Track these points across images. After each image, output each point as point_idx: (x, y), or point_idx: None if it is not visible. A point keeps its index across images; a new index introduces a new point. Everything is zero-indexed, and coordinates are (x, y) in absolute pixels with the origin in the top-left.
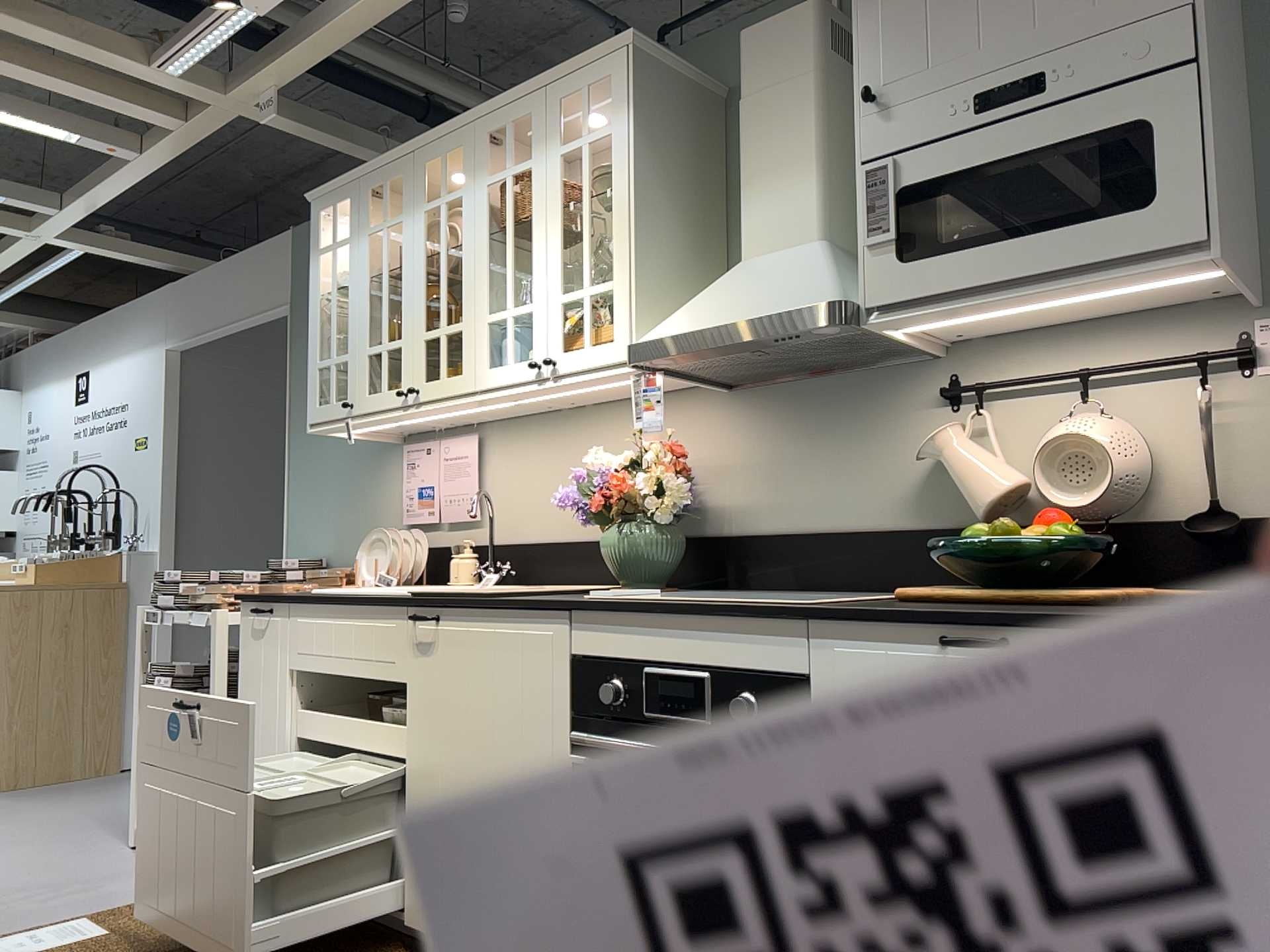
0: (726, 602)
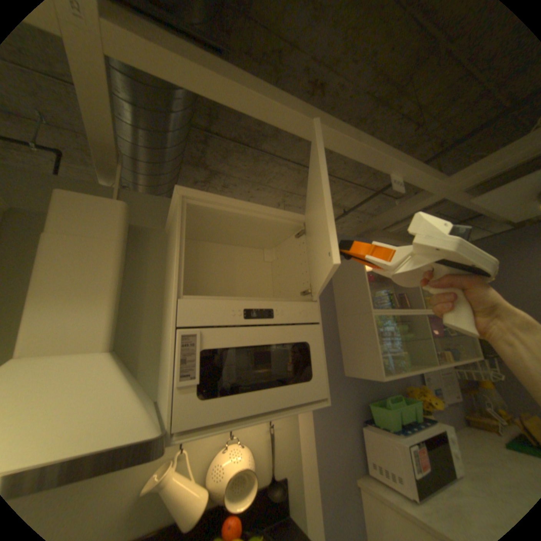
0: None
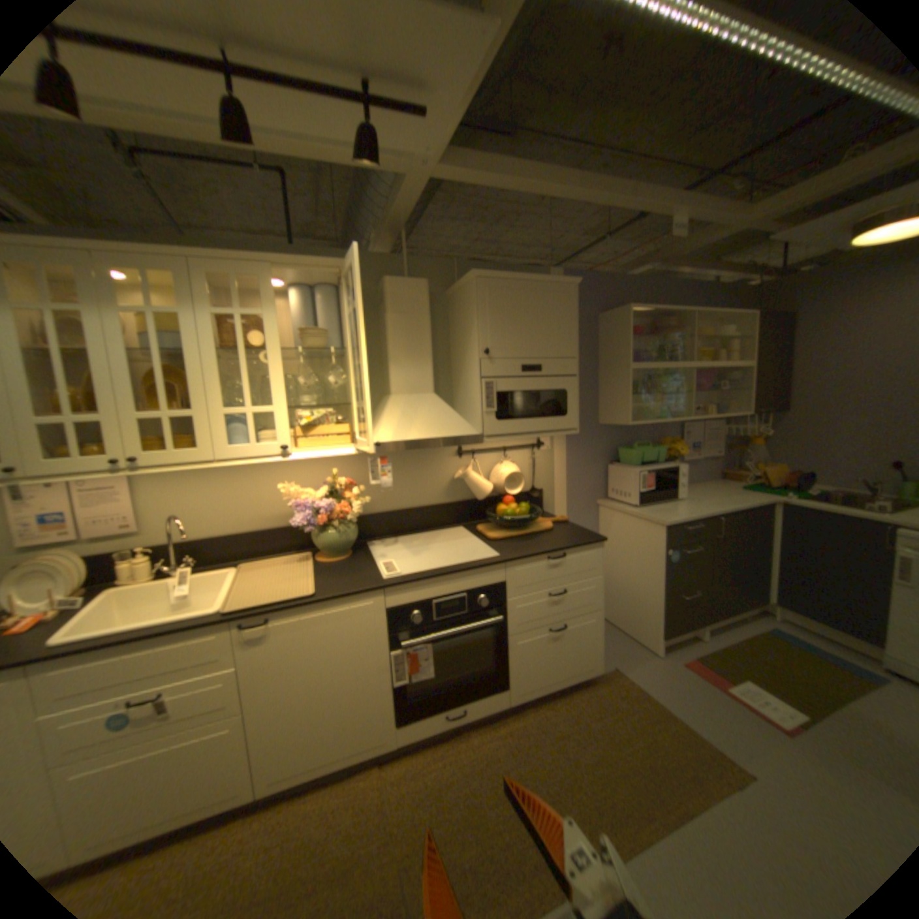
0: (461, 562)
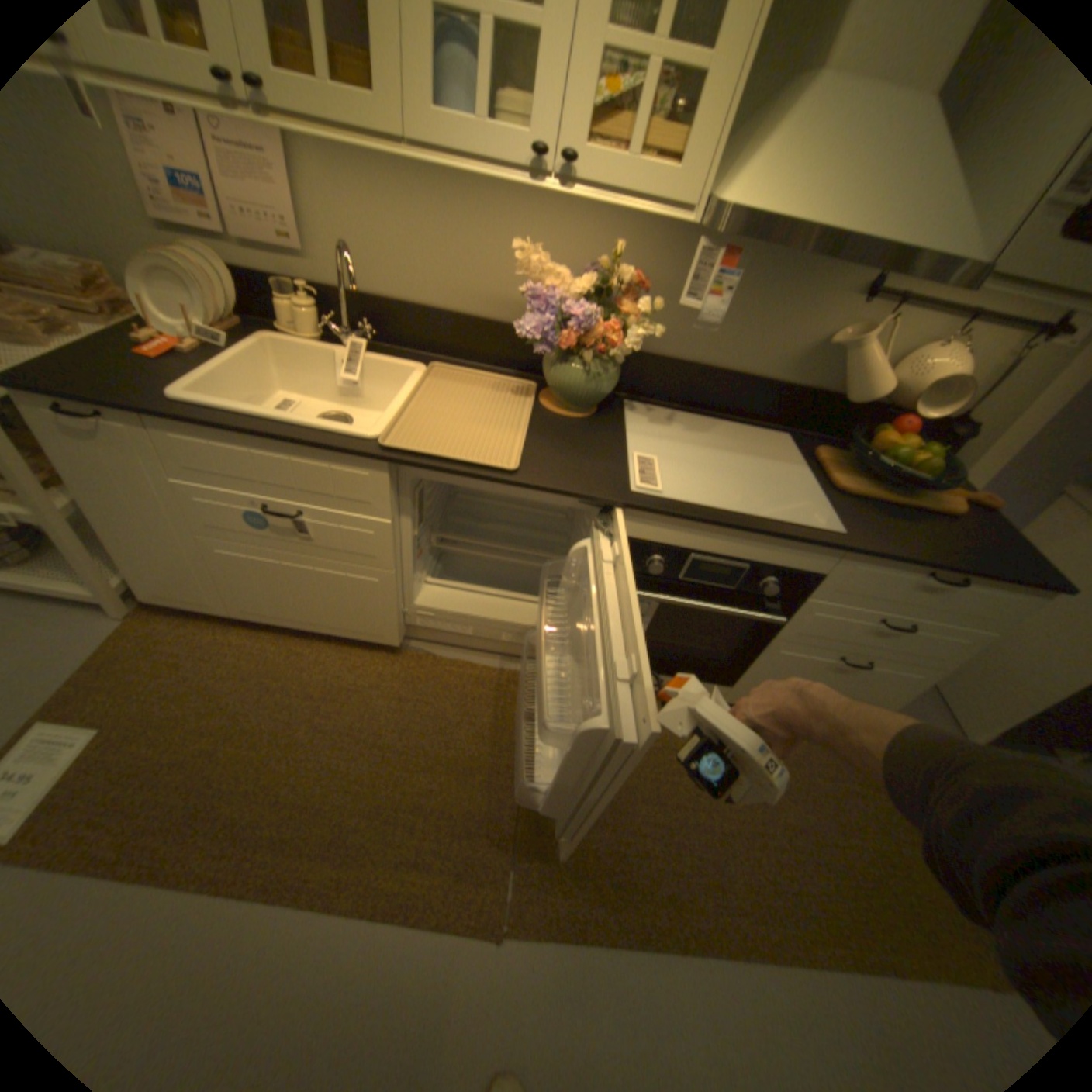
0: (772, 517)
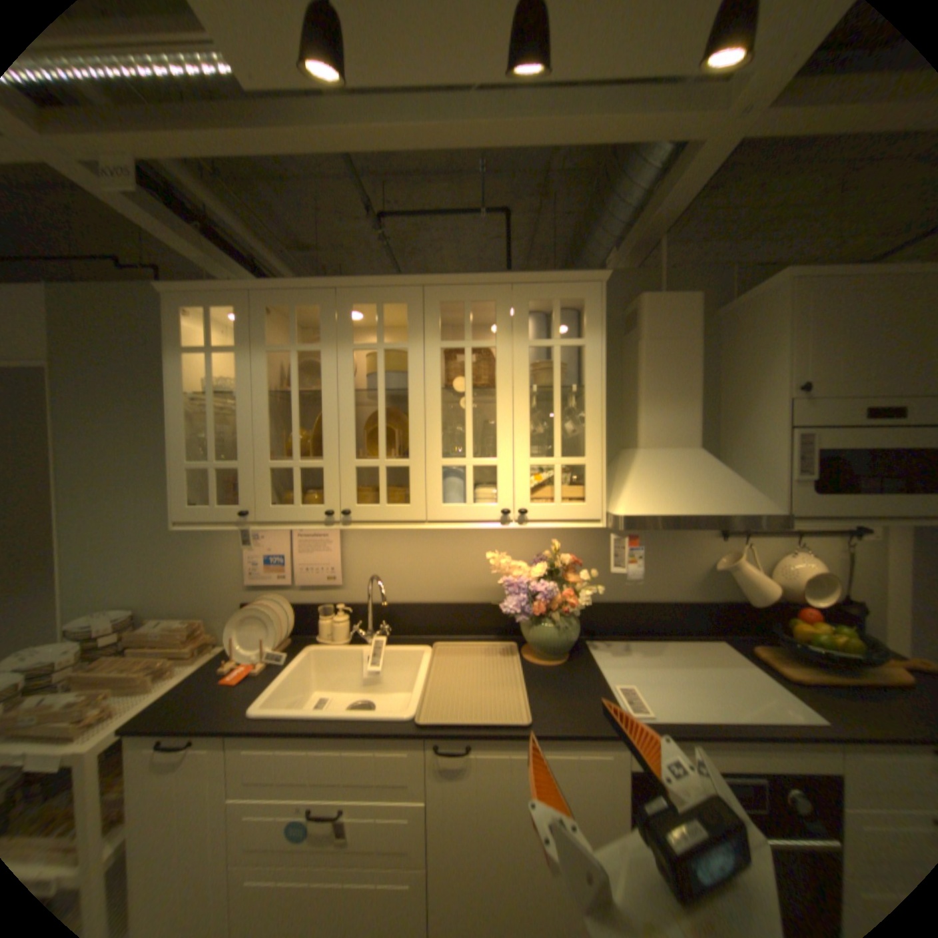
0: (758, 723)
